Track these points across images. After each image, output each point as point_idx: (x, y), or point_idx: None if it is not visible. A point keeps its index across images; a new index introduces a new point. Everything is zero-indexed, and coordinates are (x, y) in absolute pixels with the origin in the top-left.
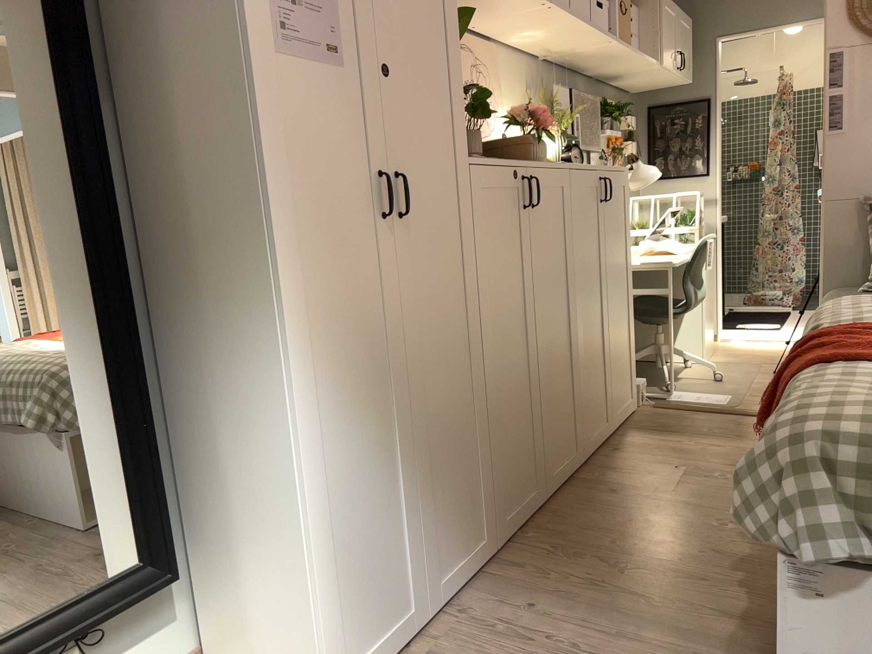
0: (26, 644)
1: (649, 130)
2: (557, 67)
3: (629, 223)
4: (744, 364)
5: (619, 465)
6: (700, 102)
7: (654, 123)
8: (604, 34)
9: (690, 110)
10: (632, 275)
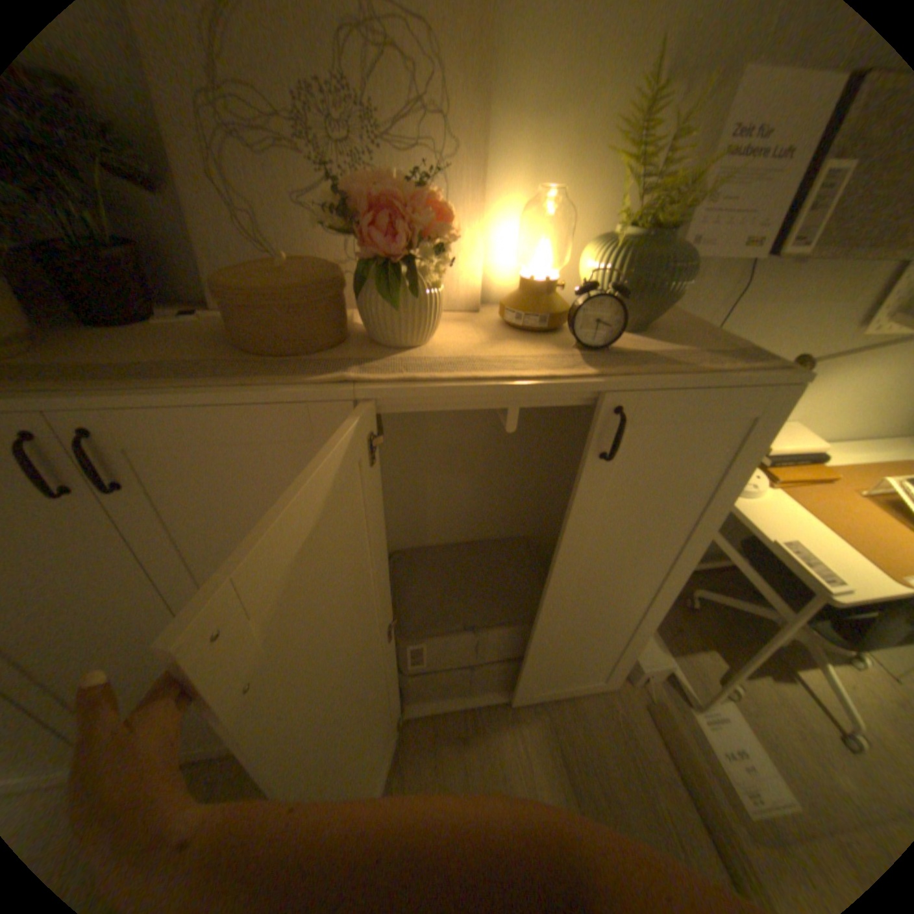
0: None
1: None
2: None
3: (738, 489)
4: None
5: (415, 772)
6: None
7: None
8: None
9: None
10: (691, 565)
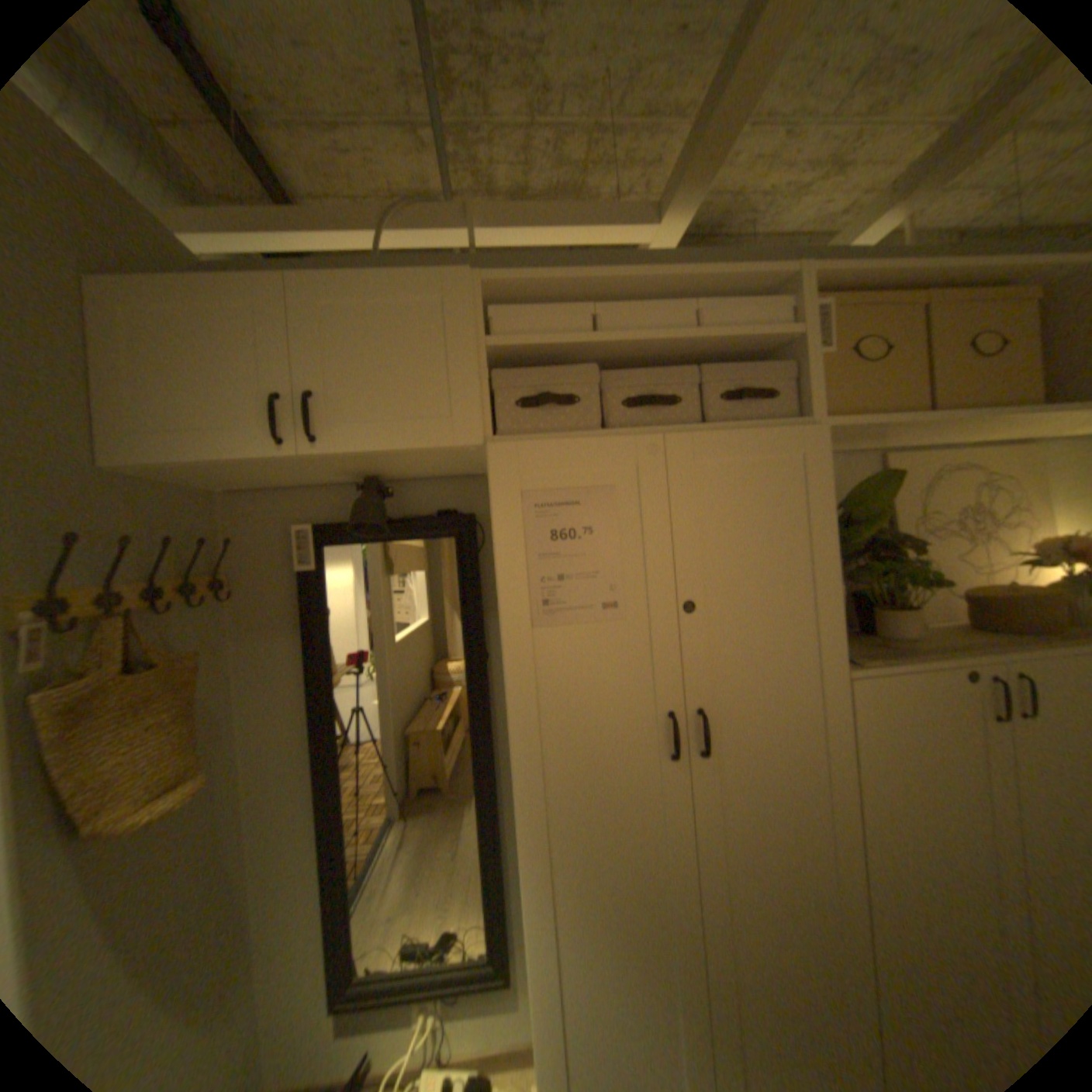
0: (404, 988)
1: None
2: None
3: None
4: None
5: None
6: None
7: None
8: None
9: None
10: None
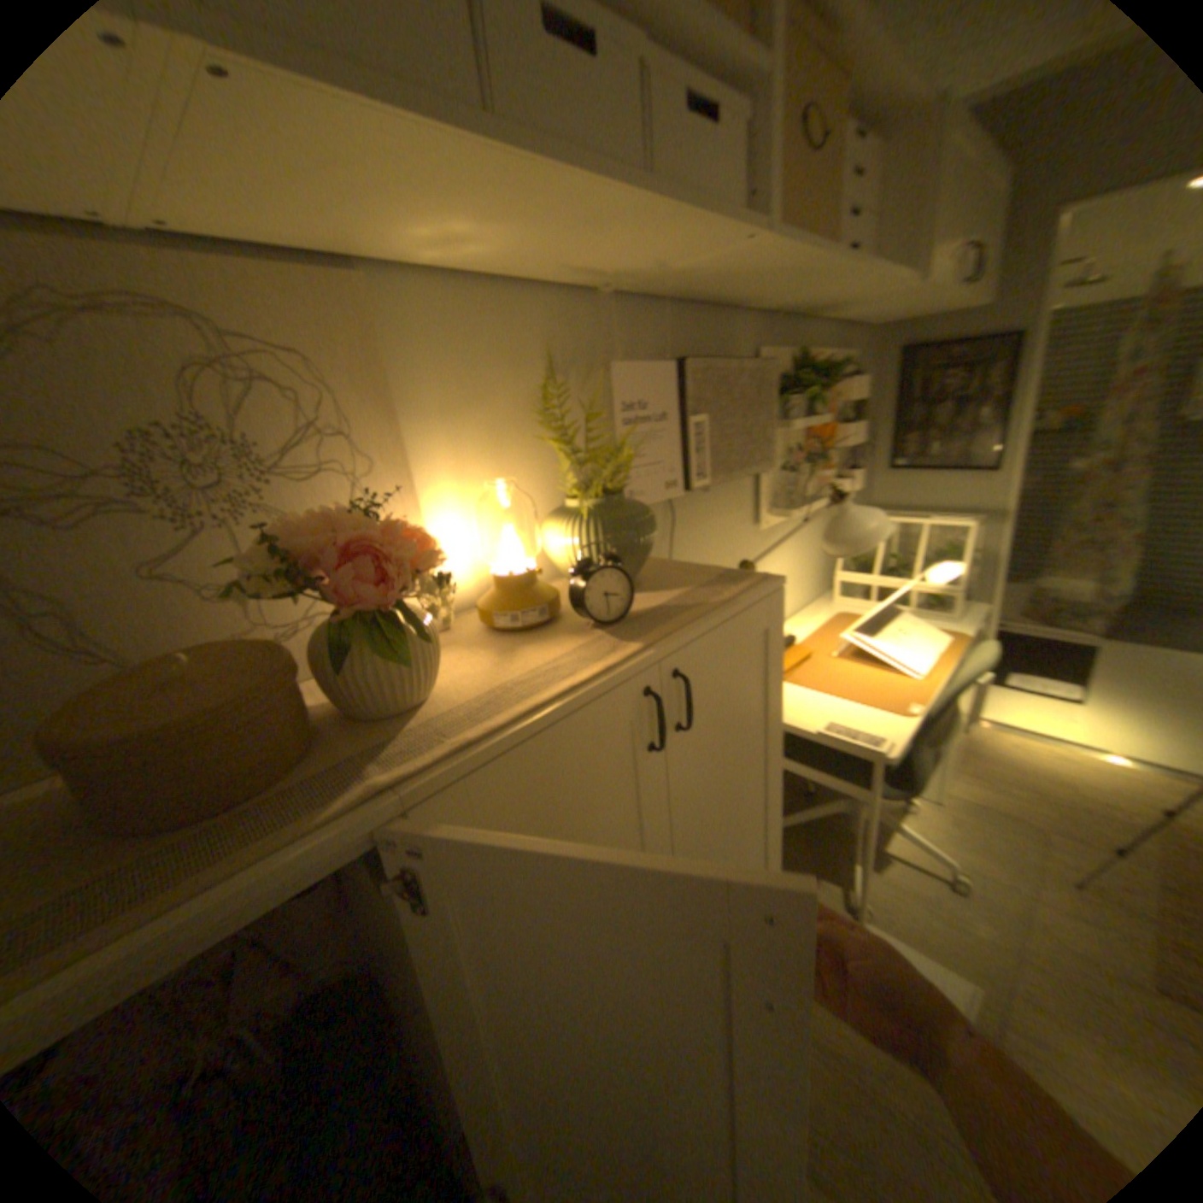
0: None
1: (900, 386)
2: (666, 299)
3: (778, 698)
4: (1014, 826)
5: None
6: (1005, 335)
7: (910, 373)
8: (706, 199)
9: (982, 351)
10: (777, 797)
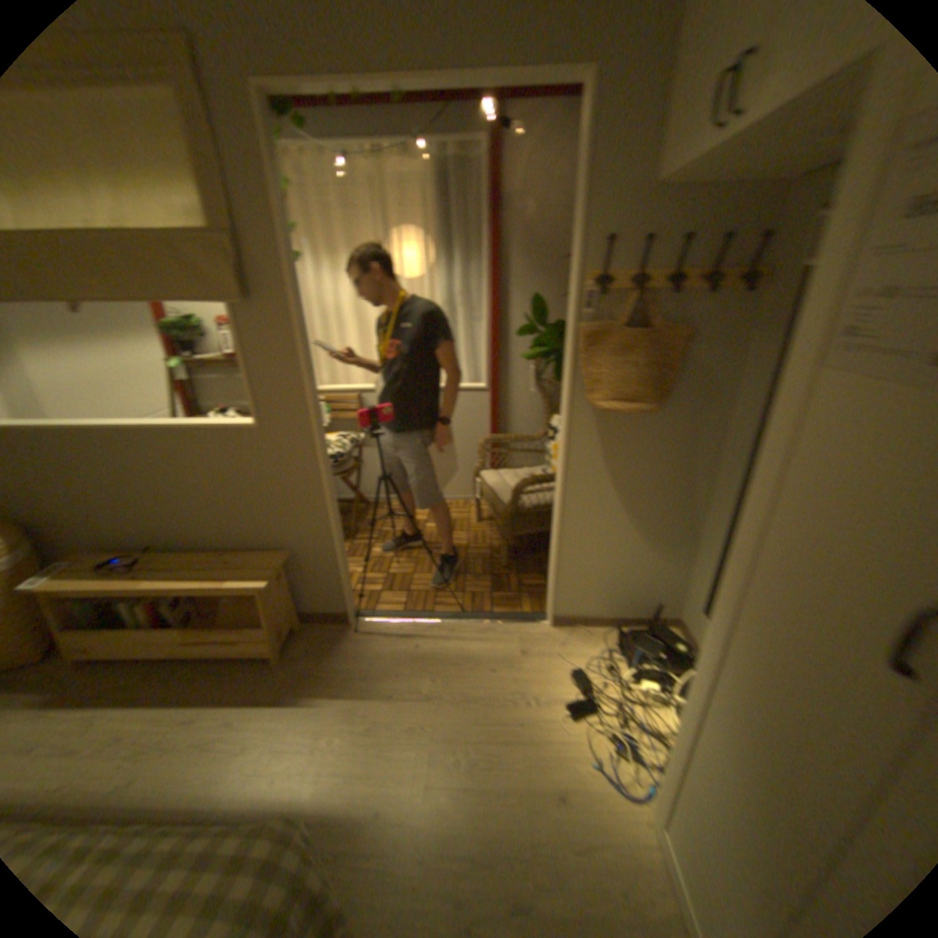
0: None
1: None
2: None
3: None
4: None
5: None
6: None
7: None
8: None
9: None
10: None
